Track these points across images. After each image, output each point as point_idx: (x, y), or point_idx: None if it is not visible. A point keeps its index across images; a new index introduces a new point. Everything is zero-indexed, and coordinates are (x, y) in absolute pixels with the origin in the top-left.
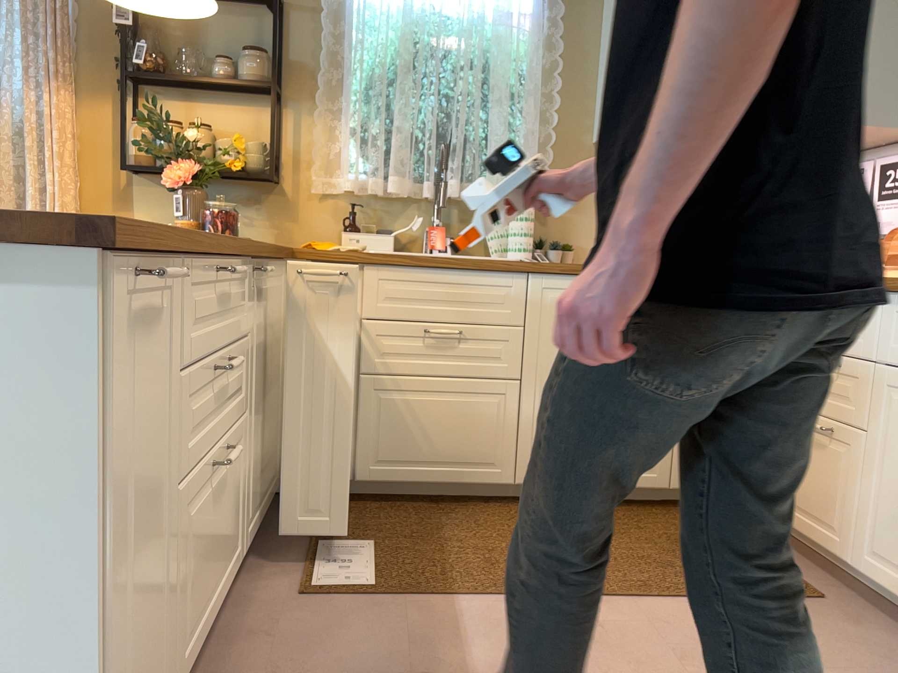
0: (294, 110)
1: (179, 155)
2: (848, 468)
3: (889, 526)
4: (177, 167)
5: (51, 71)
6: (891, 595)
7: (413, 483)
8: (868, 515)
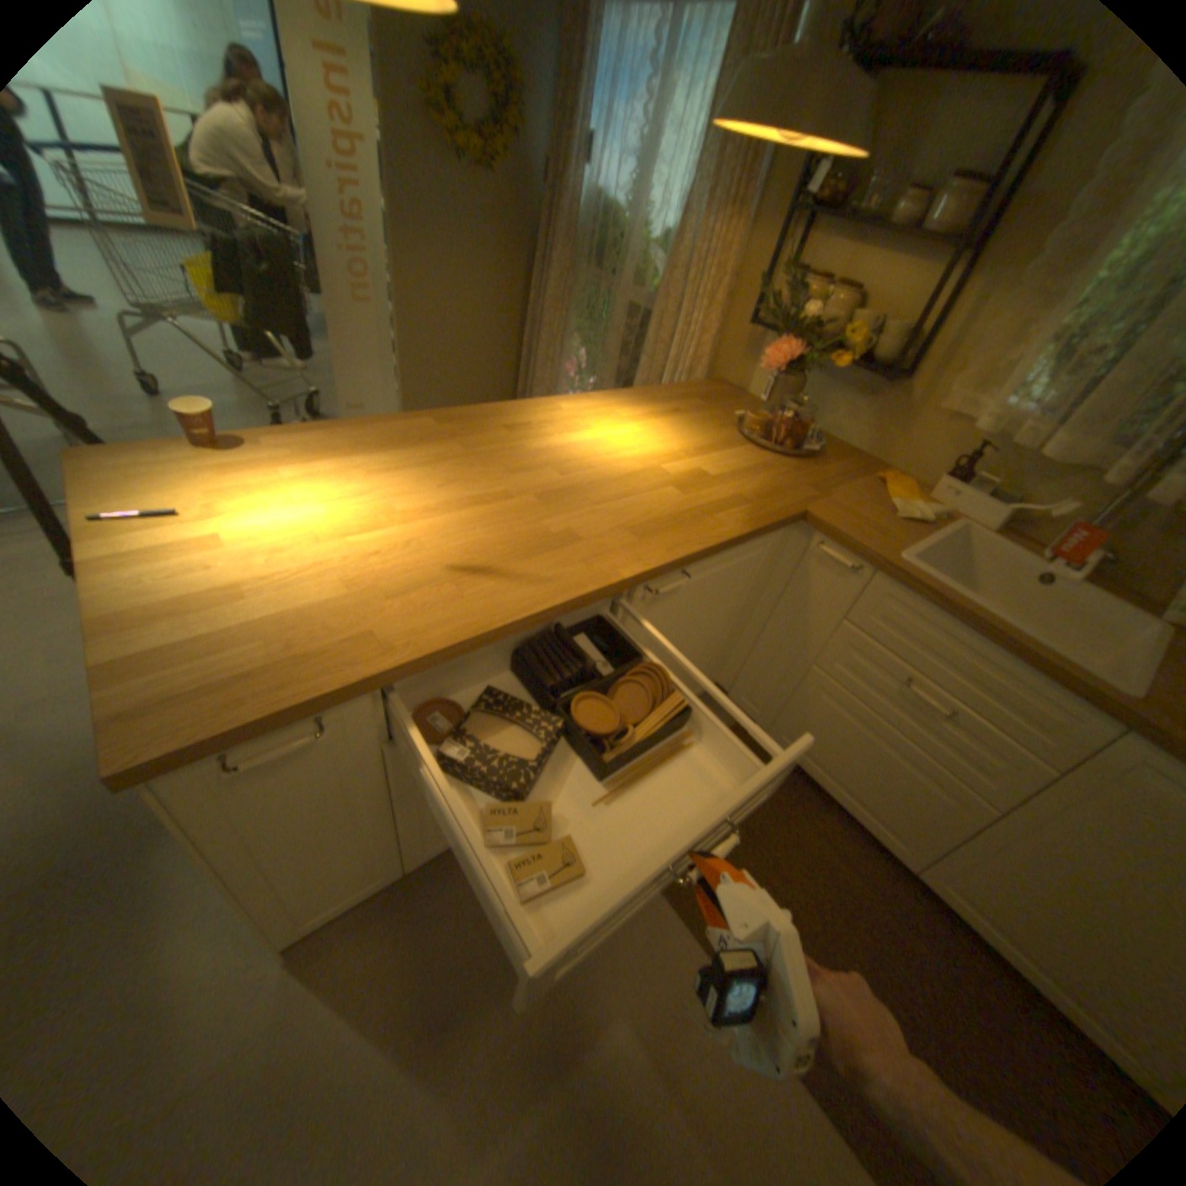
0: (987, 276)
1: (792, 328)
2: None
3: None
4: (782, 344)
5: (727, 192)
6: None
7: (815, 780)
8: None
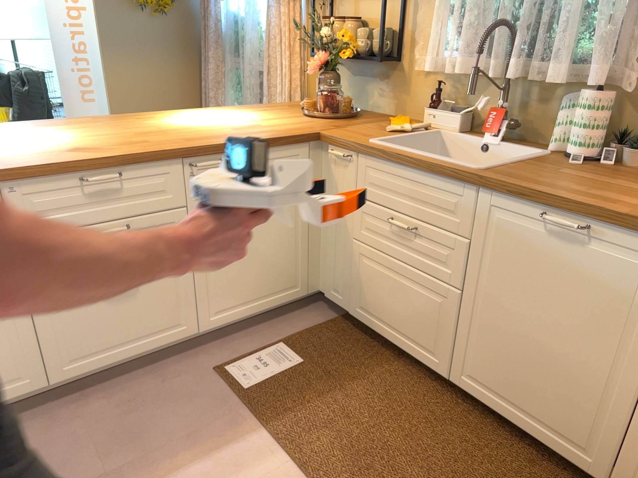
0: None
1: (321, 48)
2: None
3: None
4: (316, 57)
5: None
6: None
7: (380, 334)
8: None
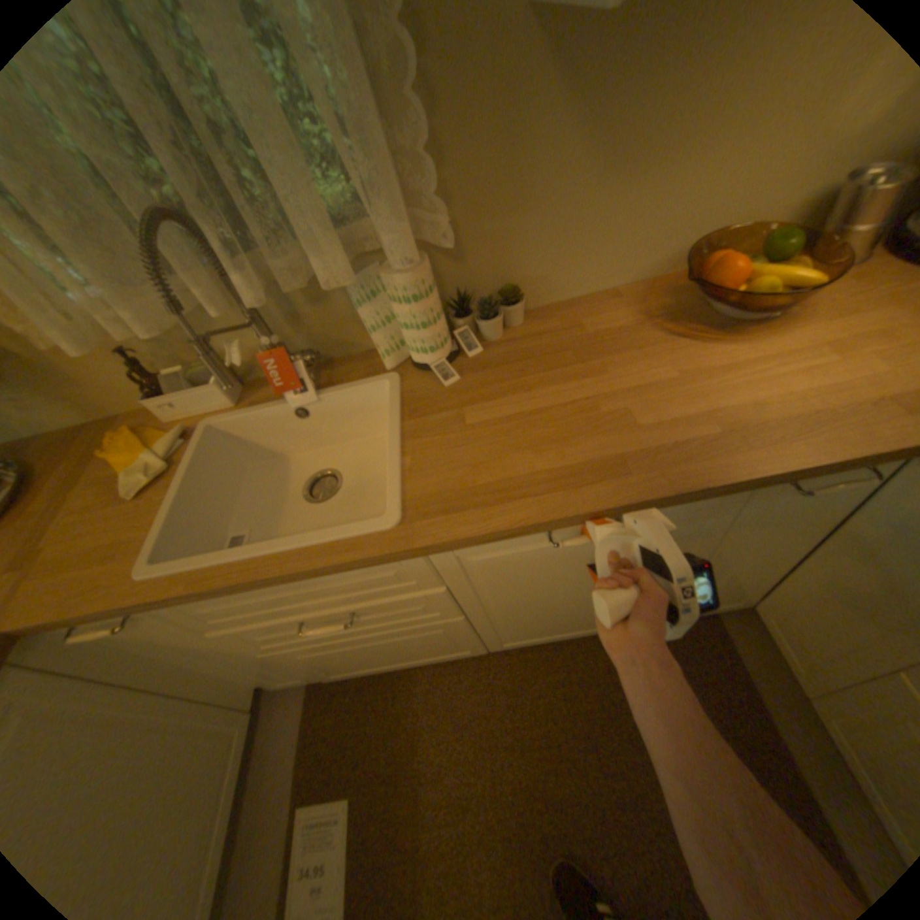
0: None
1: None
2: None
3: None
4: None
5: None
6: None
7: (379, 672)
8: None
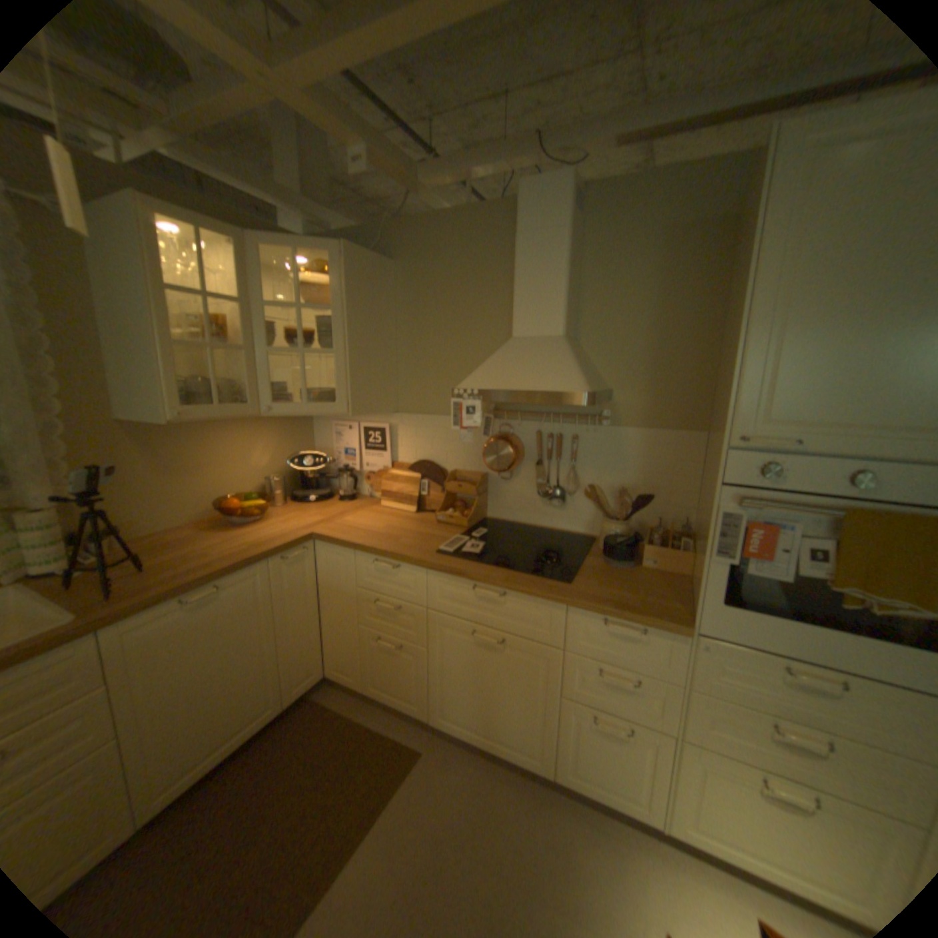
0: None
1: None
2: (415, 669)
3: (449, 702)
4: None
5: None
6: (456, 738)
7: None
8: (434, 696)
